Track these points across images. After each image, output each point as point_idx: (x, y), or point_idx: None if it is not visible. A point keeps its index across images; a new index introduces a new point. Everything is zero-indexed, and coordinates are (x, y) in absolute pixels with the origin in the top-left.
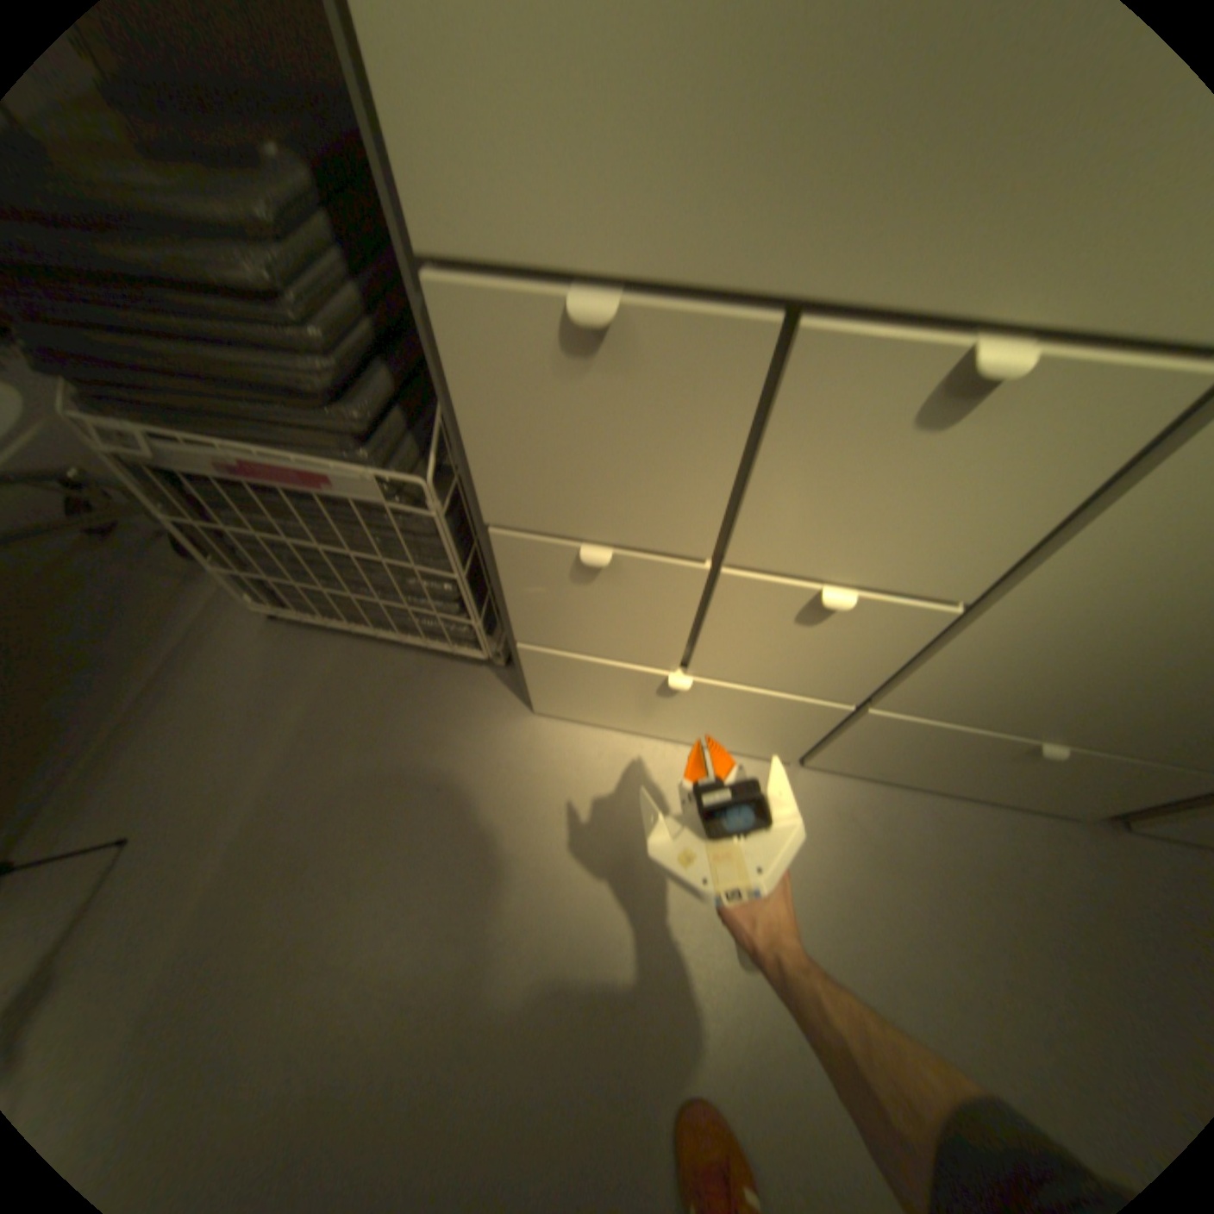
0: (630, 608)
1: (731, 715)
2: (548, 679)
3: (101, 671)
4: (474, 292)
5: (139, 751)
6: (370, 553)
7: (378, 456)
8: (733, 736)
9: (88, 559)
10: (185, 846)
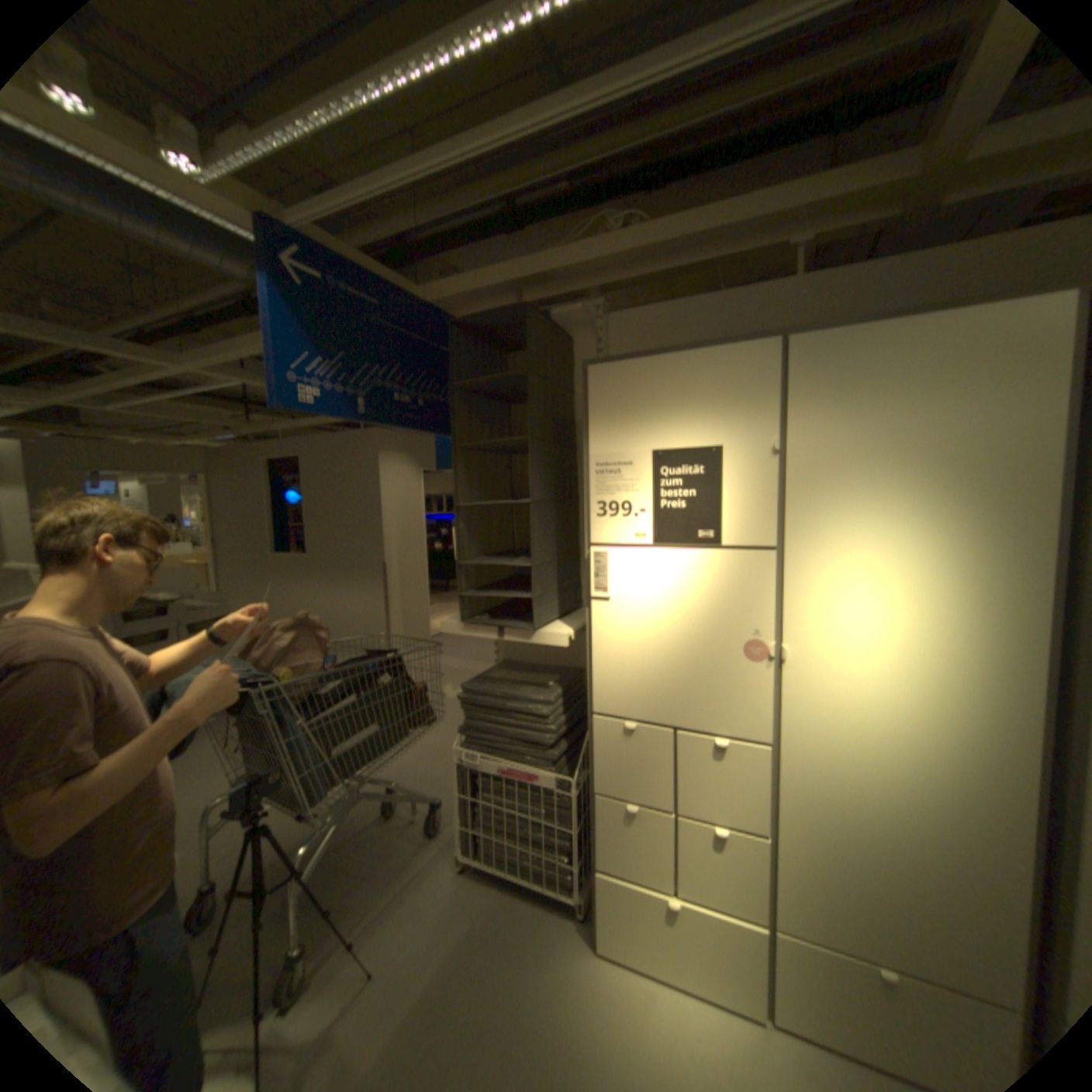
0: (647, 845)
1: (709, 949)
2: (608, 911)
3: (373, 888)
4: (604, 722)
5: (384, 933)
6: (537, 821)
7: (557, 773)
8: (718, 979)
9: (377, 832)
10: (398, 991)
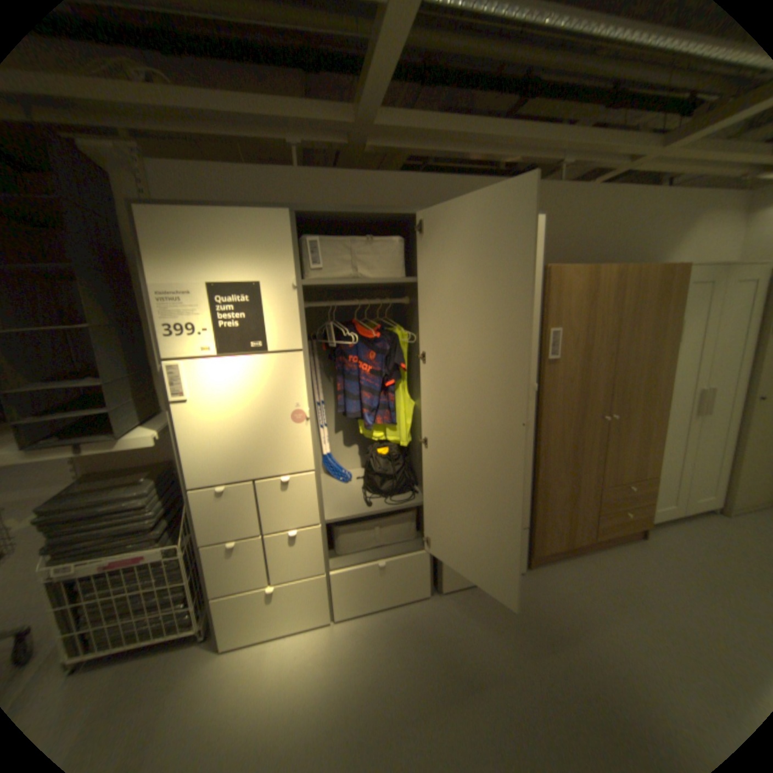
0: (245, 563)
1: (294, 604)
2: (223, 621)
3: None
4: (198, 493)
5: None
6: (149, 590)
7: (162, 546)
8: (301, 618)
9: None
10: None
